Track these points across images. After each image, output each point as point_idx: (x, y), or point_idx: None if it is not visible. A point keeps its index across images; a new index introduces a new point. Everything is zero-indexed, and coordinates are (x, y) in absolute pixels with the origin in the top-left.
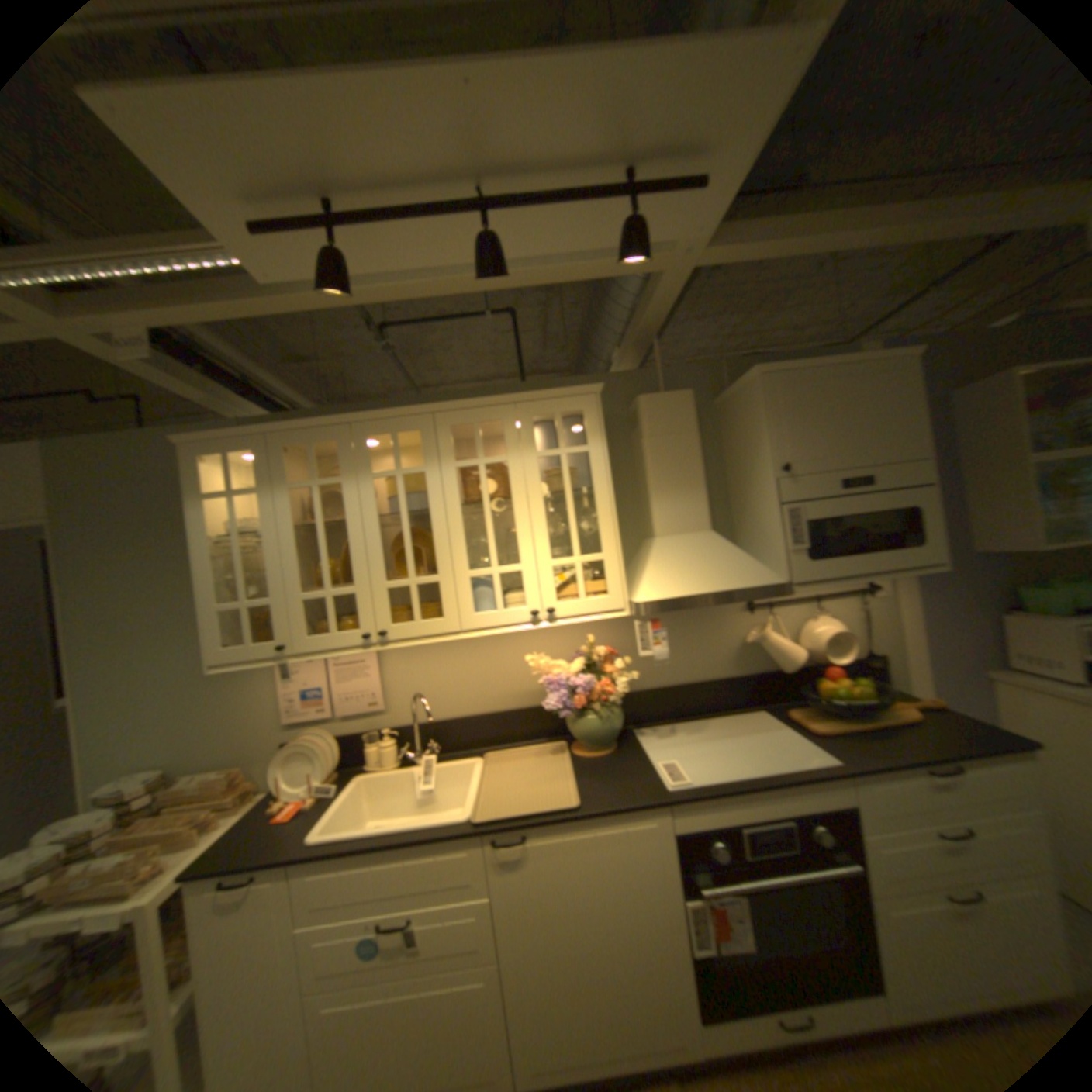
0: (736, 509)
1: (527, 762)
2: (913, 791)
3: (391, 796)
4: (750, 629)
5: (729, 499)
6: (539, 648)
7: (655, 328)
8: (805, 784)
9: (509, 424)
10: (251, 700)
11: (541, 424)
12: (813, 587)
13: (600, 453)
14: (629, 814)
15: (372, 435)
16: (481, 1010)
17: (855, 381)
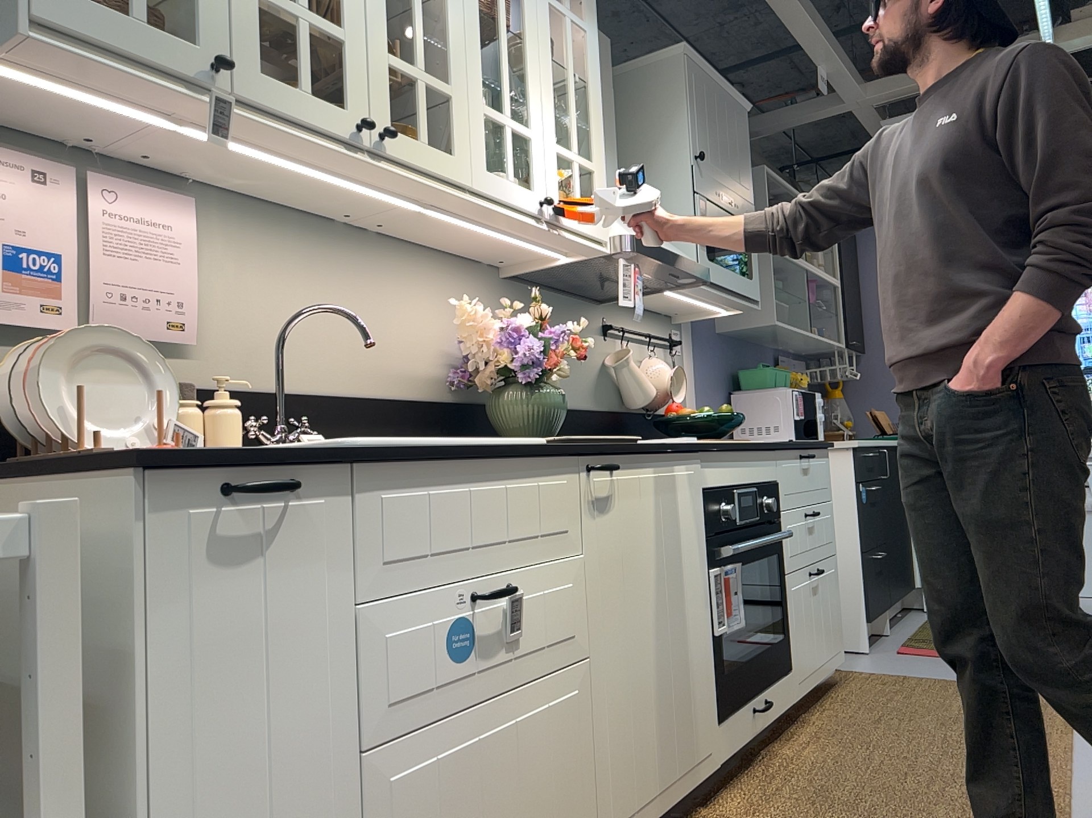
0: None
1: None
2: (796, 469)
3: None
4: (605, 356)
5: None
6: (426, 308)
7: None
8: (763, 445)
9: None
10: None
11: None
12: (643, 326)
13: (595, 42)
14: (682, 450)
15: None
16: (573, 732)
17: (726, 108)
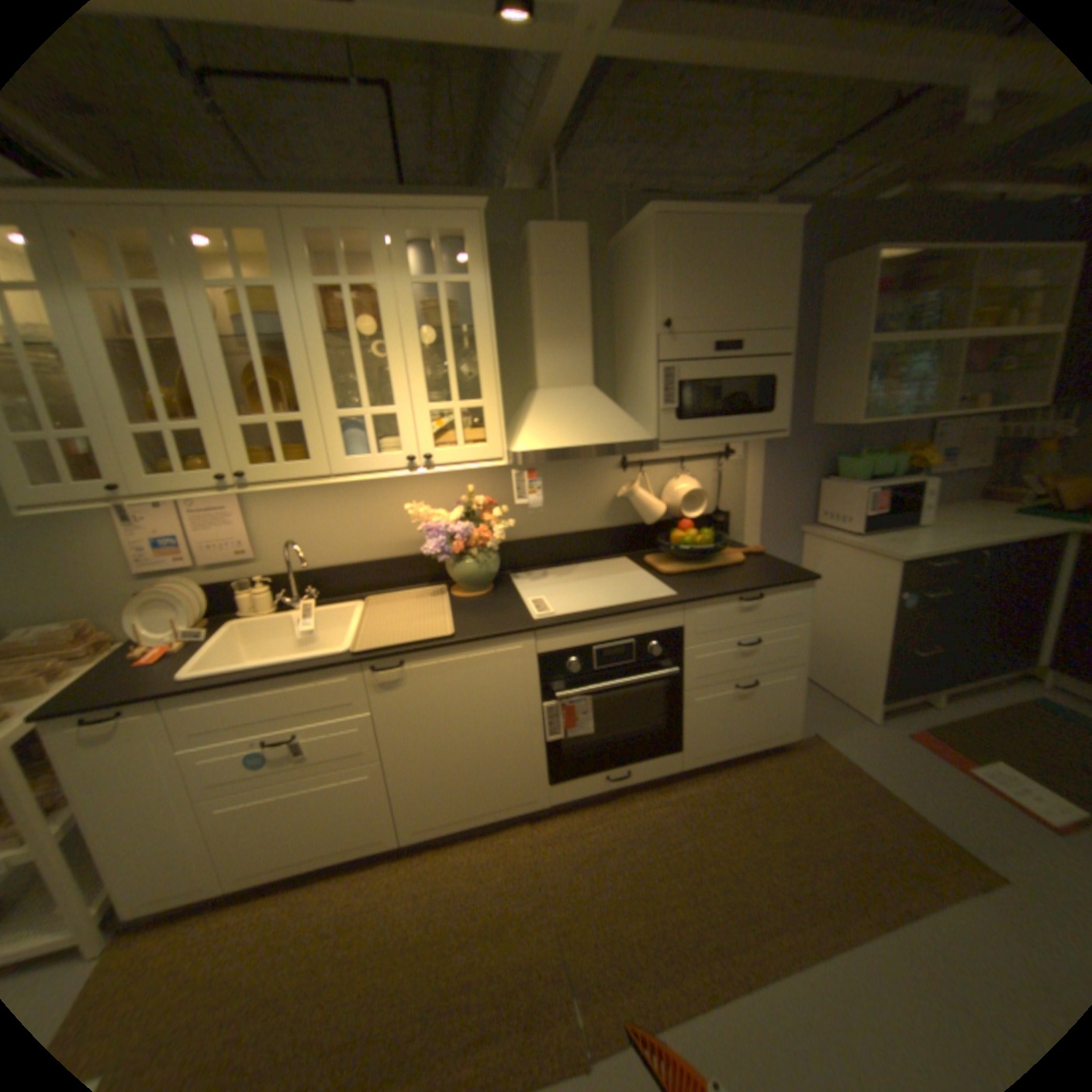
0: (620, 366)
1: (408, 602)
2: (725, 612)
3: (270, 637)
4: (620, 486)
5: (615, 355)
6: (420, 498)
7: (552, 137)
8: (646, 609)
9: (377, 235)
10: (88, 549)
11: (417, 243)
12: (679, 449)
13: (483, 286)
14: (498, 638)
15: (199, 228)
16: (367, 794)
17: (743, 236)
